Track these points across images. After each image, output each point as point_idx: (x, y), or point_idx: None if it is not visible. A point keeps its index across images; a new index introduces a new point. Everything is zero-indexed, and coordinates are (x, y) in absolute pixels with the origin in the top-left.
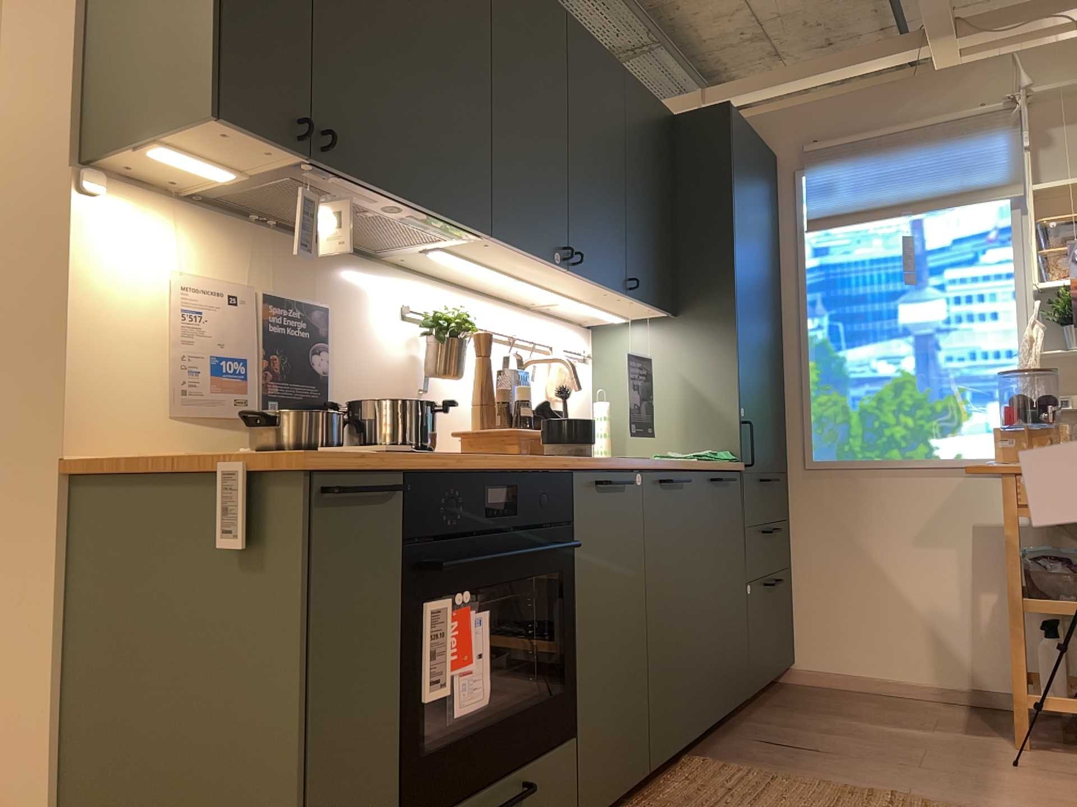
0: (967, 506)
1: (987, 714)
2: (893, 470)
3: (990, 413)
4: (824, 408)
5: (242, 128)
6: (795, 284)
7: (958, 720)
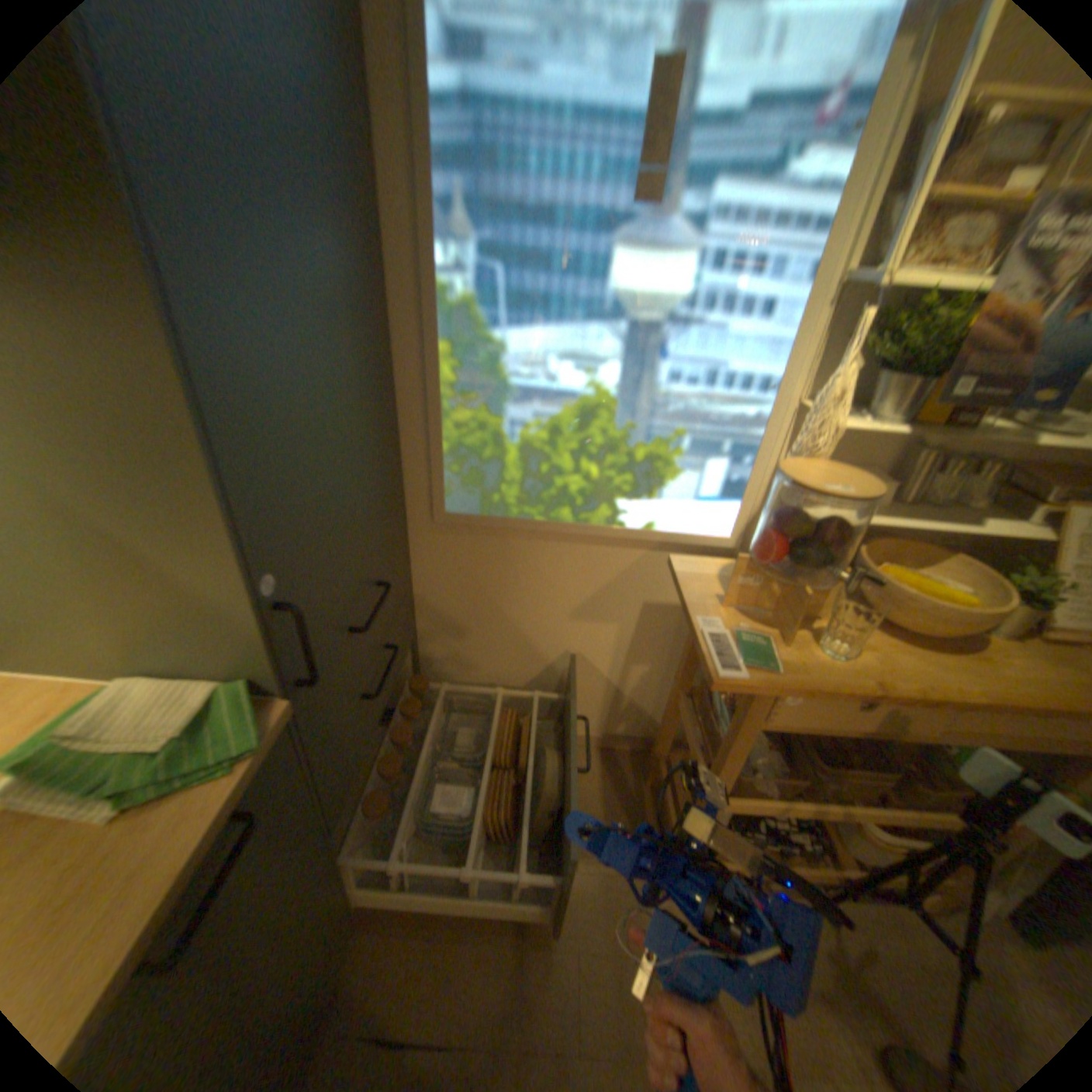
0: (641, 583)
1: (615, 769)
2: (558, 533)
3: (708, 471)
4: (462, 430)
5: None
6: (402, 131)
7: (594, 805)
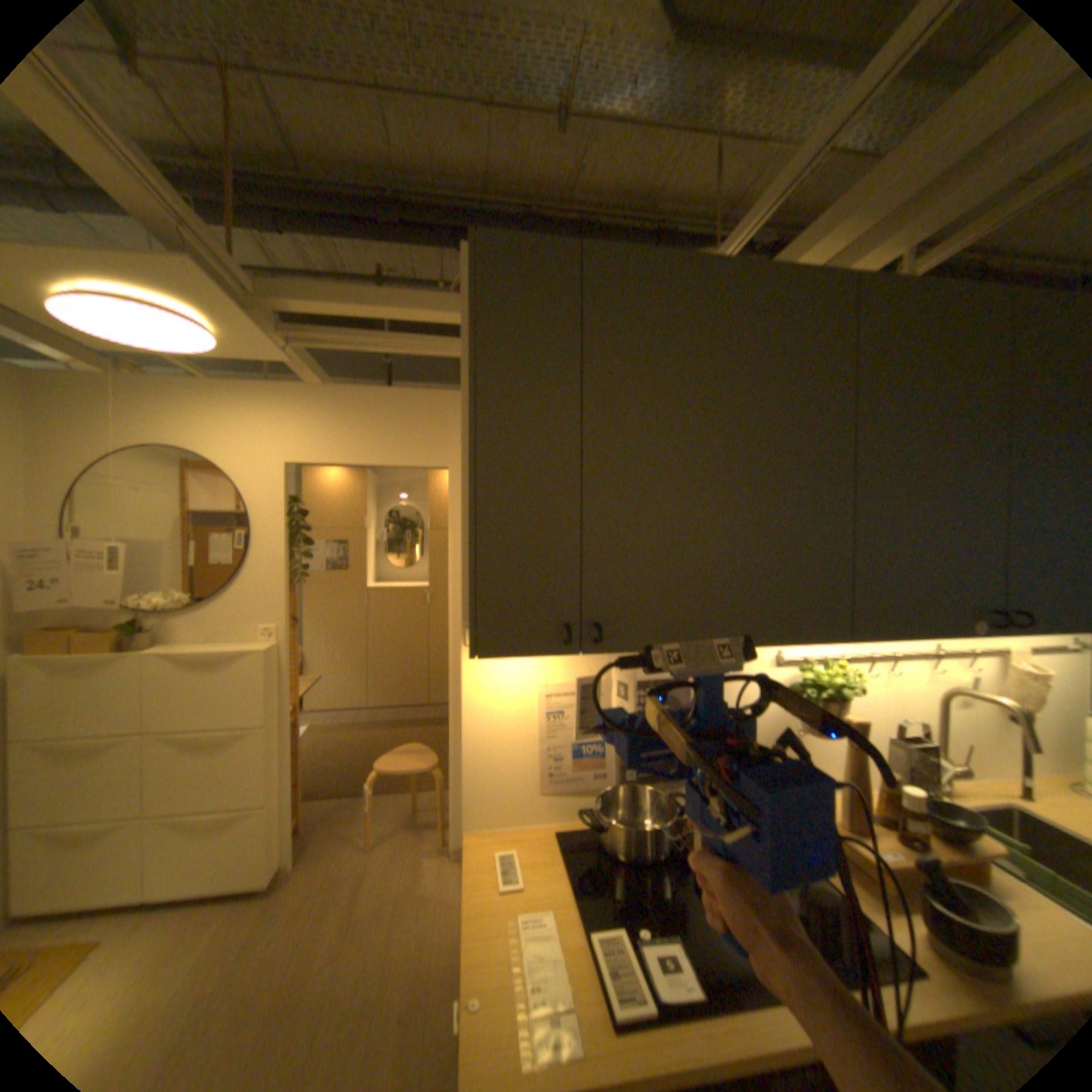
0: None
1: None
2: None
3: None
4: None
5: (505, 651)
6: None
7: None
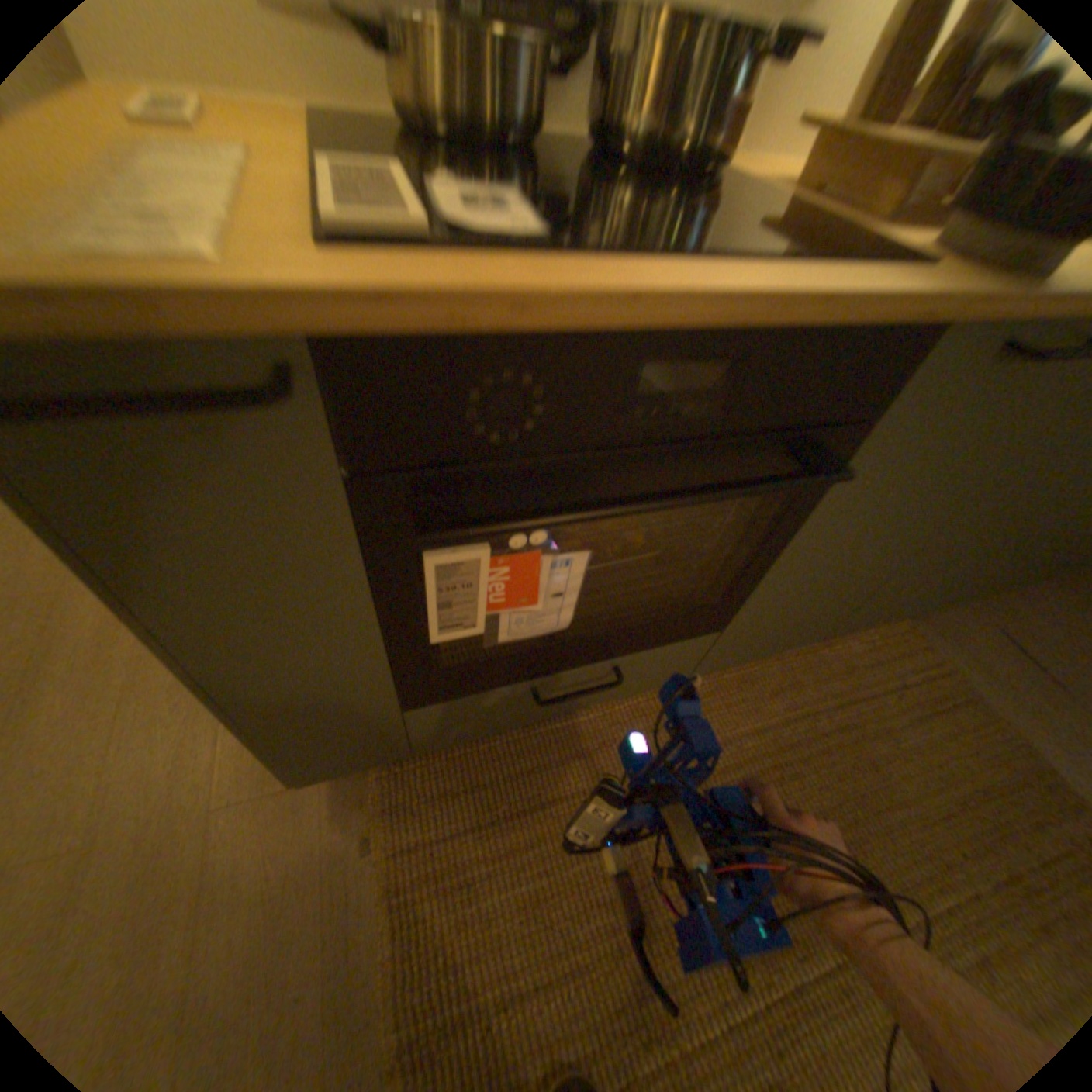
0: None
1: None
2: None
3: None
4: None
5: None
6: None
7: None
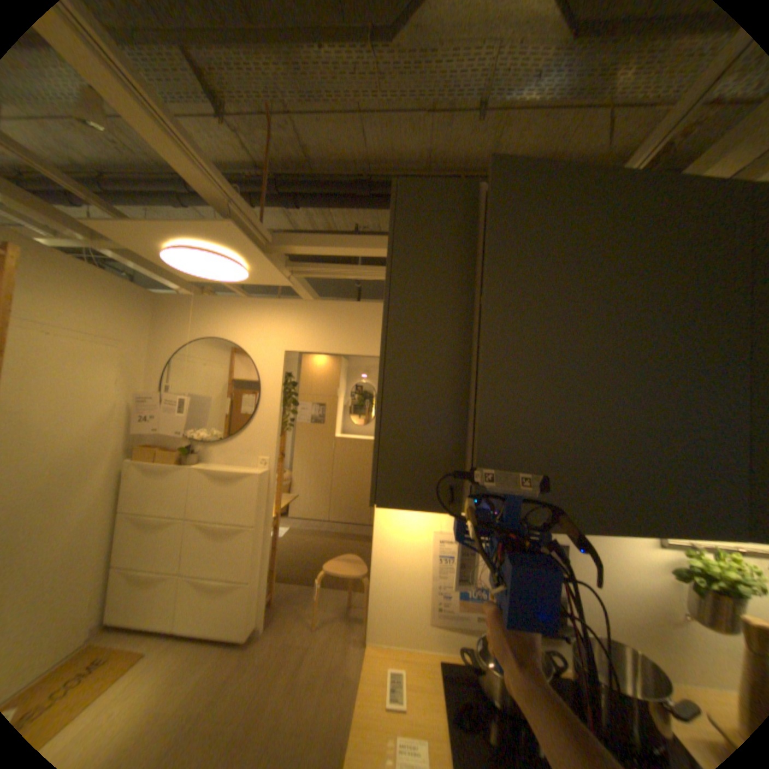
0: None
1: None
2: None
3: None
4: None
5: (399, 504)
6: None
7: None
